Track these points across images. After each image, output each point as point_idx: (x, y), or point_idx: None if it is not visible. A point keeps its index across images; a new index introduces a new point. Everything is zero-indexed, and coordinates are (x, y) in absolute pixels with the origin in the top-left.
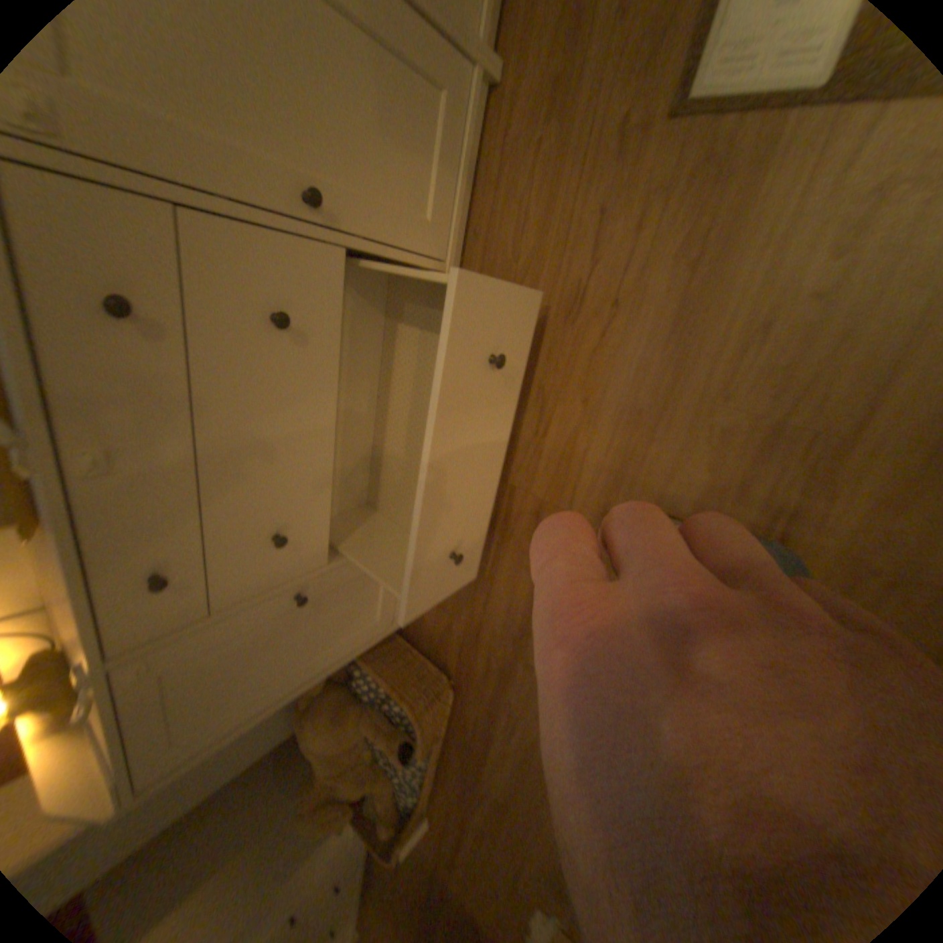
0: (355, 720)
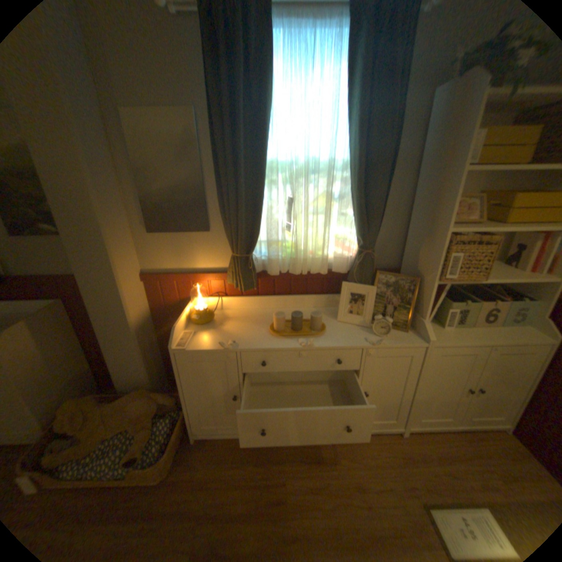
0: (144, 432)
